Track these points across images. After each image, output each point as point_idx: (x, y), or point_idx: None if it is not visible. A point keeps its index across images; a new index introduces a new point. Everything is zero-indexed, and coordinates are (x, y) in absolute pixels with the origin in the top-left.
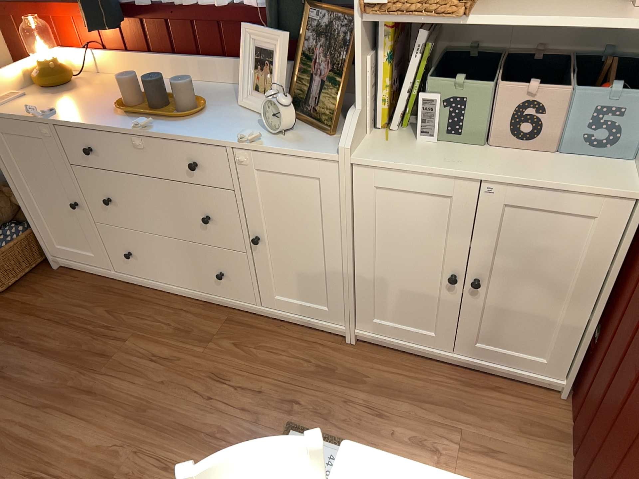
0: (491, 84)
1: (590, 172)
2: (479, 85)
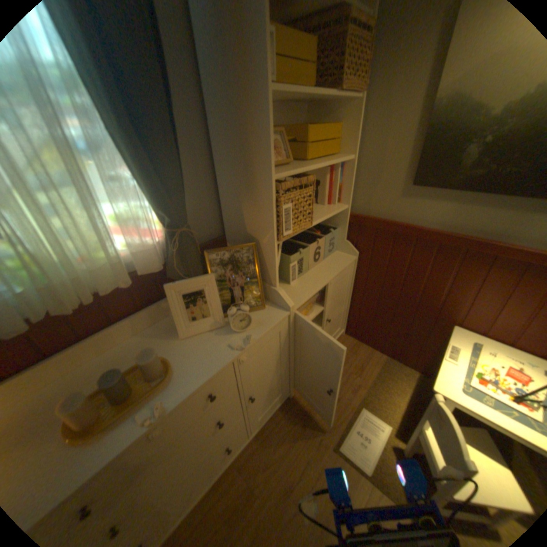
0: (304, 245)
1: (338, 258)
2: (303, 247)
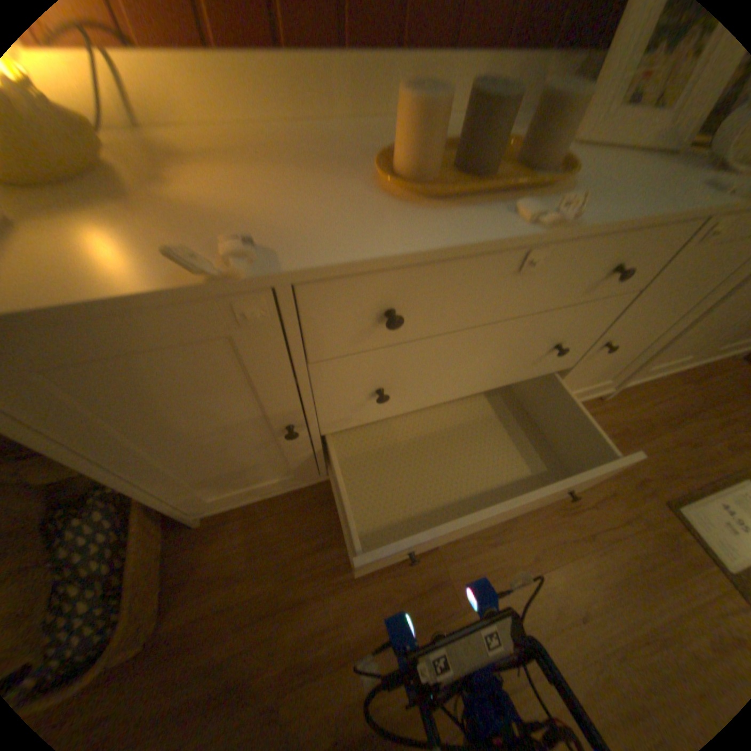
0: None
1: None
2: None
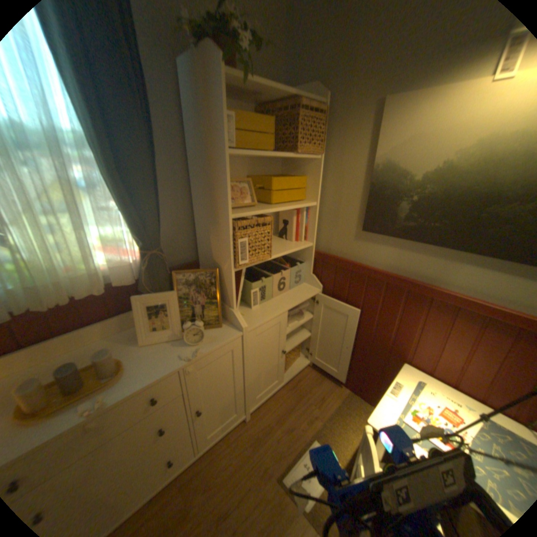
0: (269, 275)
1: (303, 289)
2: (267, 277)
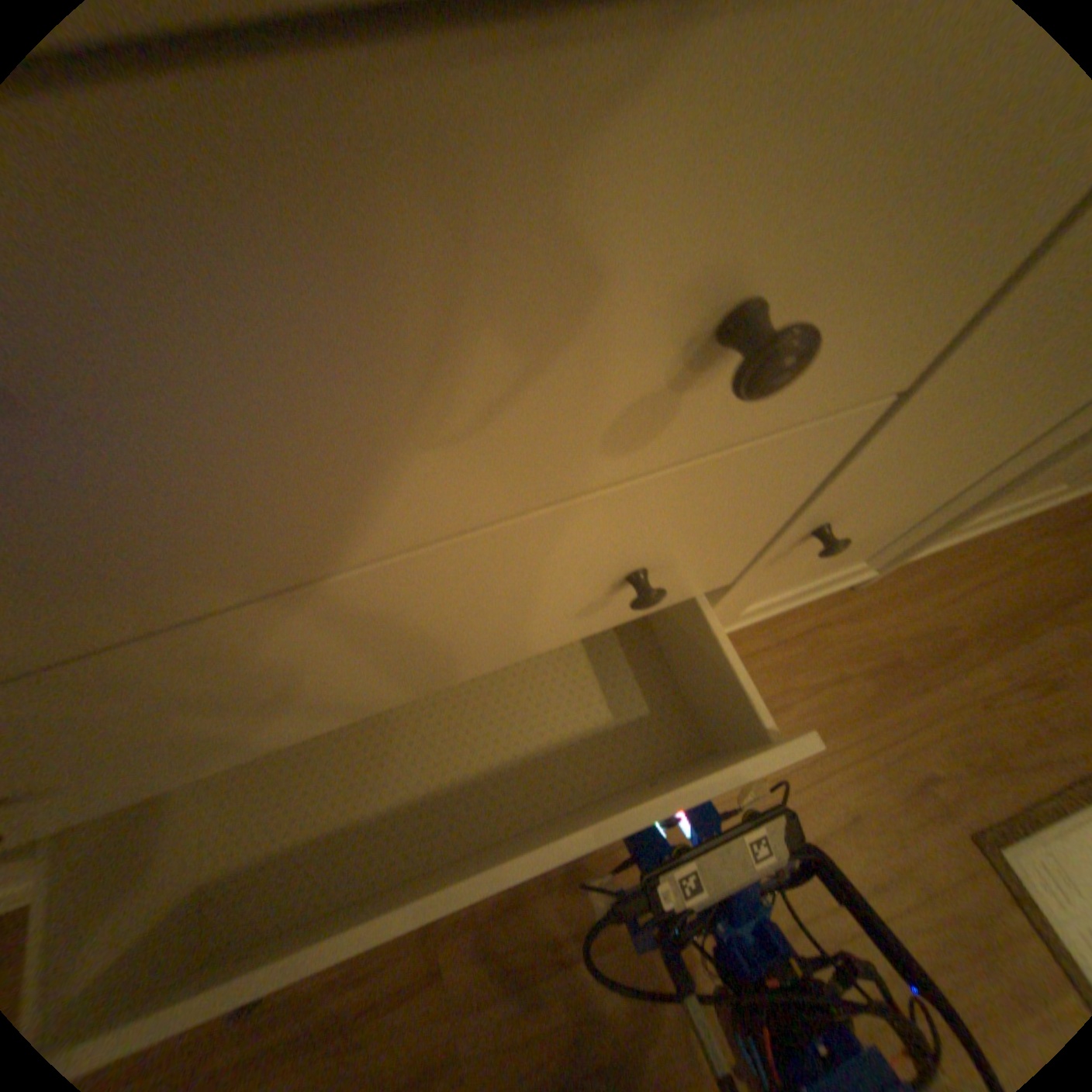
0: None
1: None
2: None
